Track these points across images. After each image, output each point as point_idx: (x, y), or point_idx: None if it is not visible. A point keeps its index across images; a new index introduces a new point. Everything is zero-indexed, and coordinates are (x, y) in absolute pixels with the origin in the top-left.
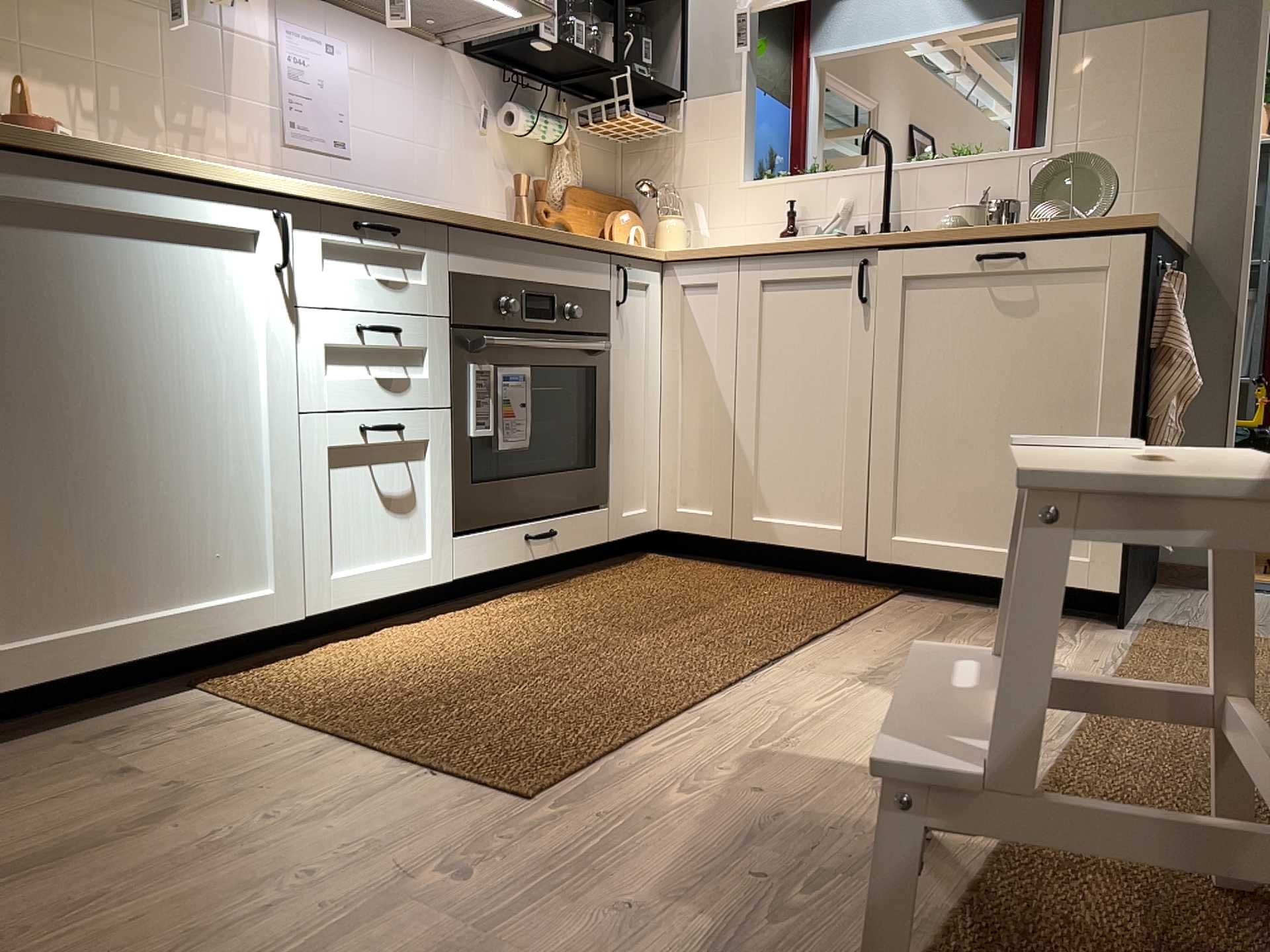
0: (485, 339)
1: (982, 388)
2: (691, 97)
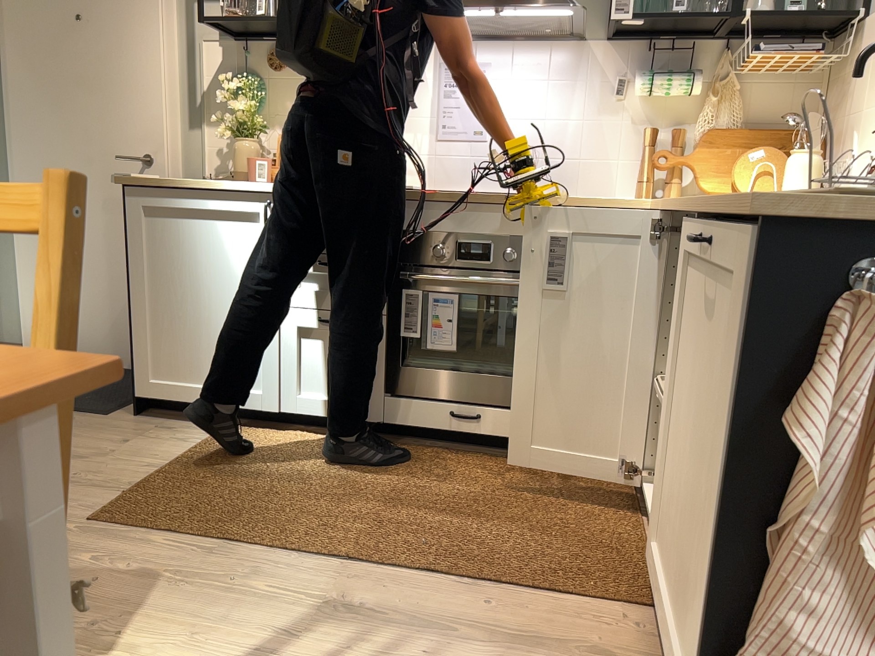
0: (405, 275)
1: (699, 416)
2: (871, 12)
